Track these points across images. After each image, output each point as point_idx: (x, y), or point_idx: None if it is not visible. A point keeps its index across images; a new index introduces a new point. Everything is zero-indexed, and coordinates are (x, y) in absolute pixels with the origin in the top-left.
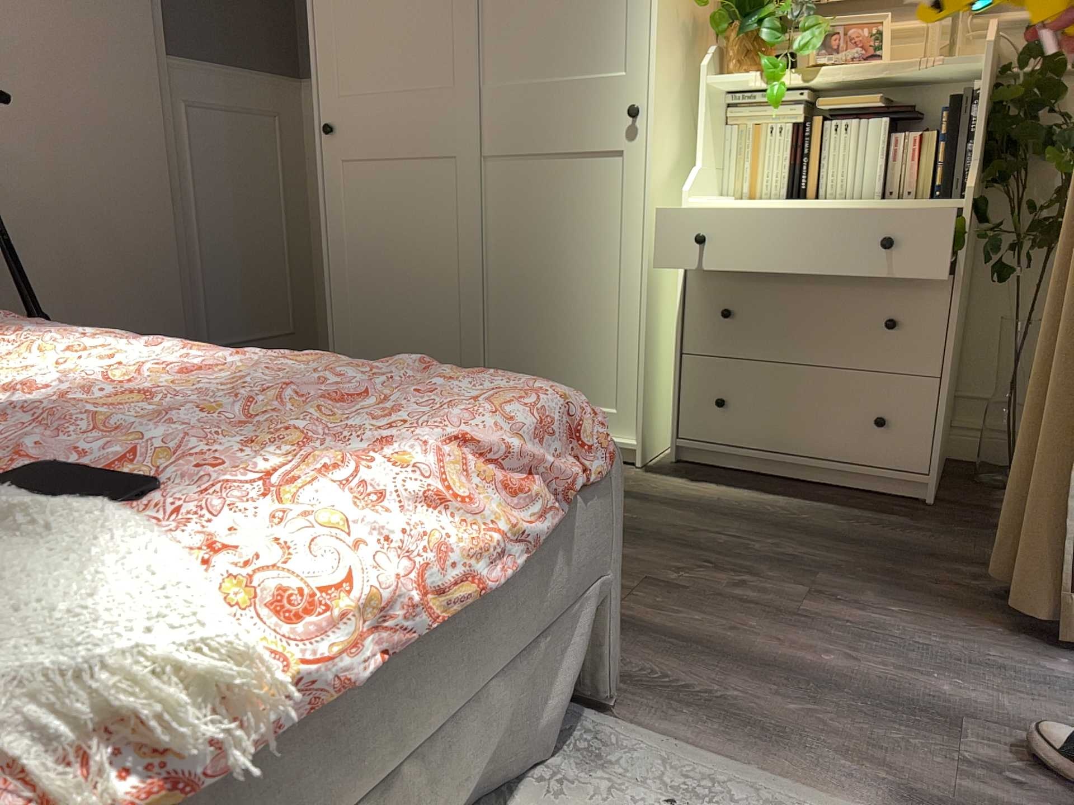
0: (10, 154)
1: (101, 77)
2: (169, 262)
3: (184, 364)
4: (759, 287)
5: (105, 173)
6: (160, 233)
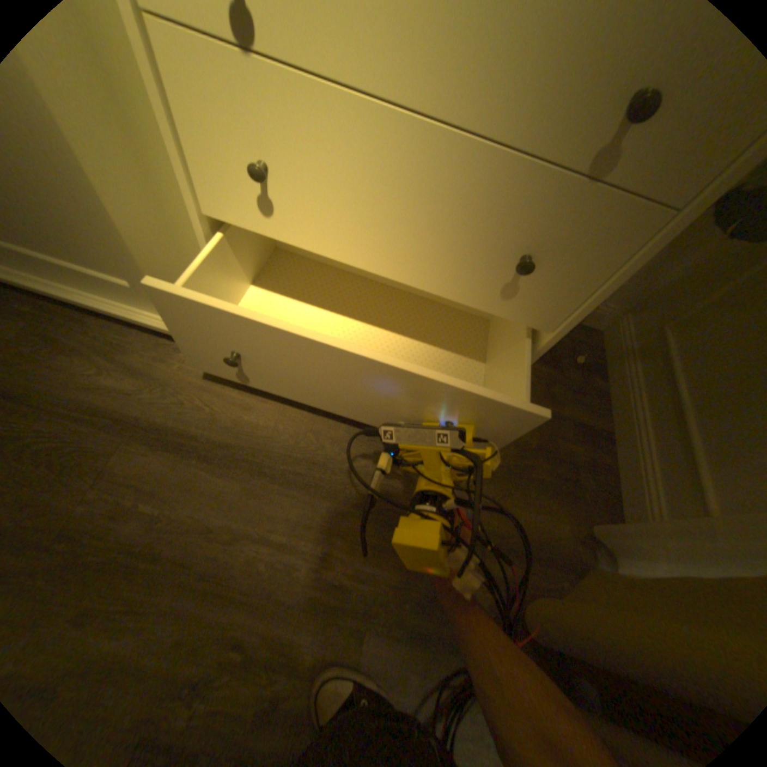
0: None
1: None
2: None
3: None
4: (315, 123)
5: None
6: None
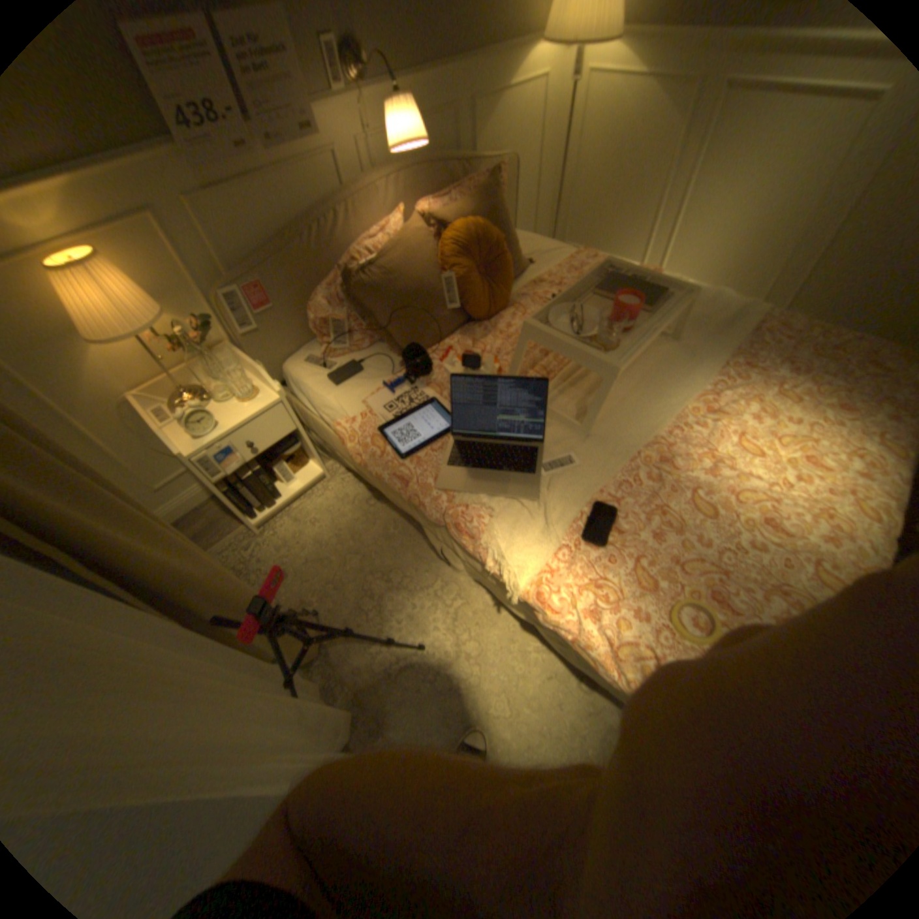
0: None
1: None
2: None
3: (825, 517)
4: None
5: None
6: None
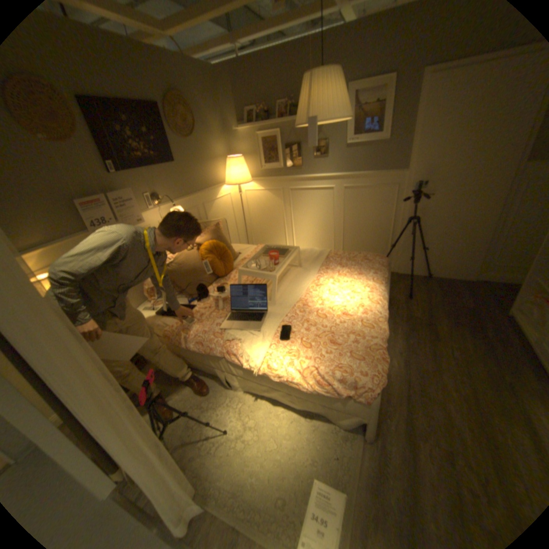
0: (438, 203)
1: (483, 176)
2: (486, 236)
3: (360, 307)
4: None
5: (470, 208)
6: (486, 227)
